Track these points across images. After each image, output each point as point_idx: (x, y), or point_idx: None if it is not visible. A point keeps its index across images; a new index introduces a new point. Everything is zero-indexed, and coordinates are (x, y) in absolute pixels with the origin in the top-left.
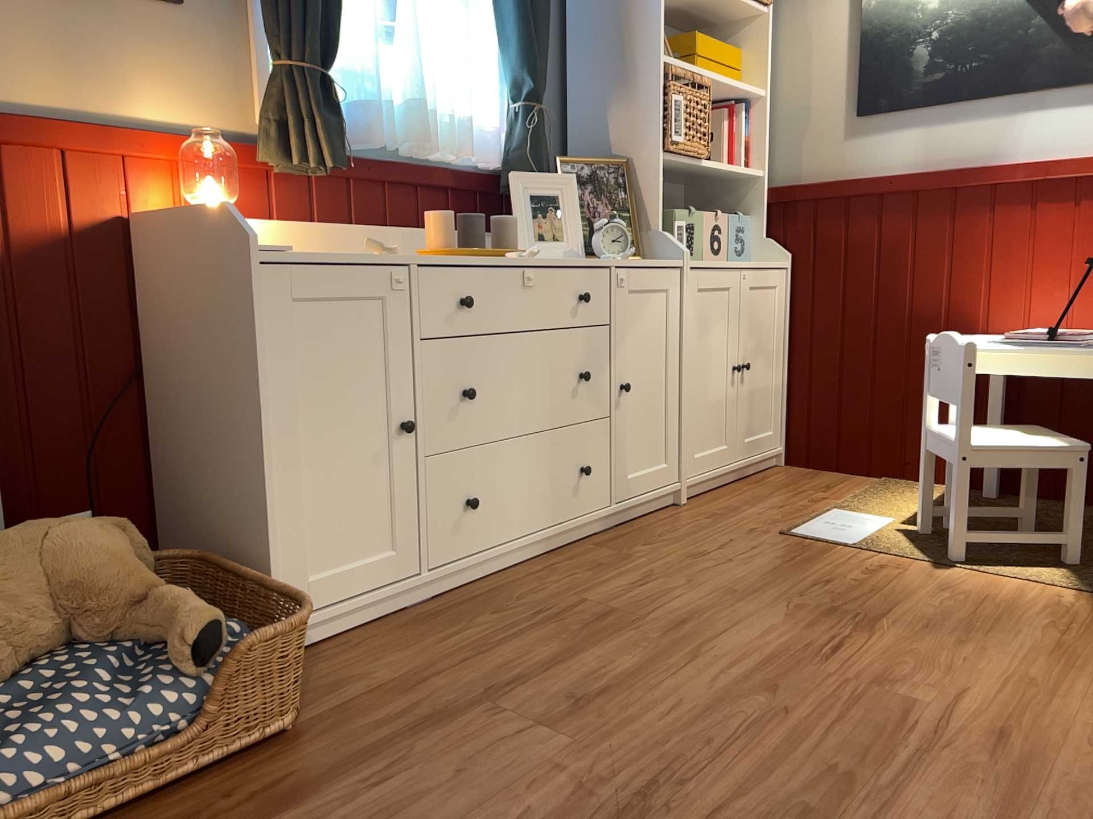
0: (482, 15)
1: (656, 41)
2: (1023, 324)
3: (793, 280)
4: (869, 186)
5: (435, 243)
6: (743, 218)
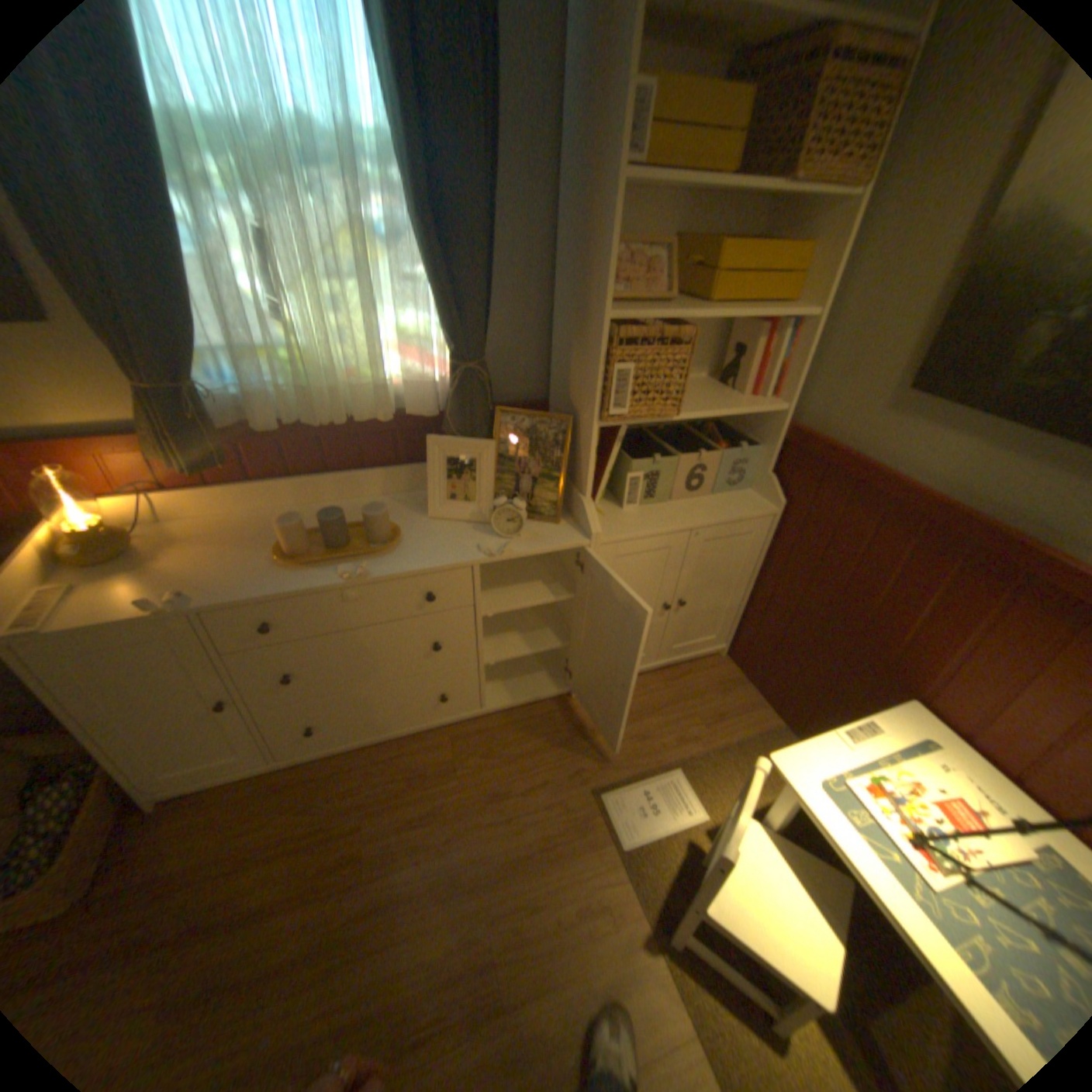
0: (411, 257)
1: (604, 297)
2: (976, 735)
3: (781, 526)
4: (885, 484)
5: (285, 546)
6: (756, 445)
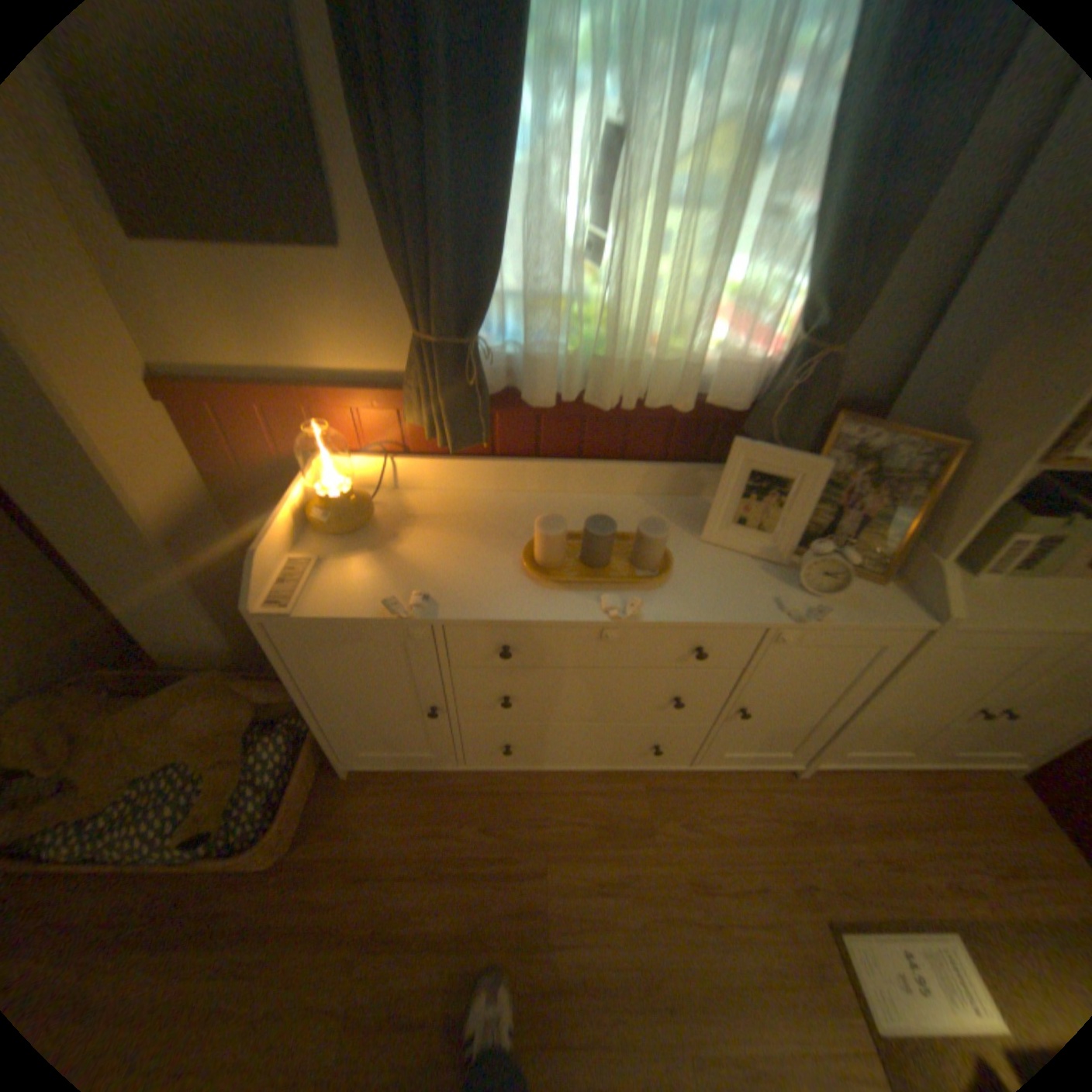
0: (804, 176)
1: None
2: None
3: None
4: None
5: (539, 553)
6: None
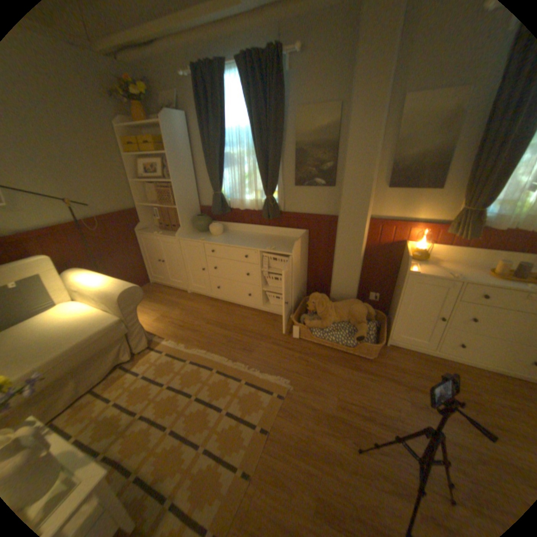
0: None
1: None
2: None
3: None
4: None
5: (497, 272)
6: None
